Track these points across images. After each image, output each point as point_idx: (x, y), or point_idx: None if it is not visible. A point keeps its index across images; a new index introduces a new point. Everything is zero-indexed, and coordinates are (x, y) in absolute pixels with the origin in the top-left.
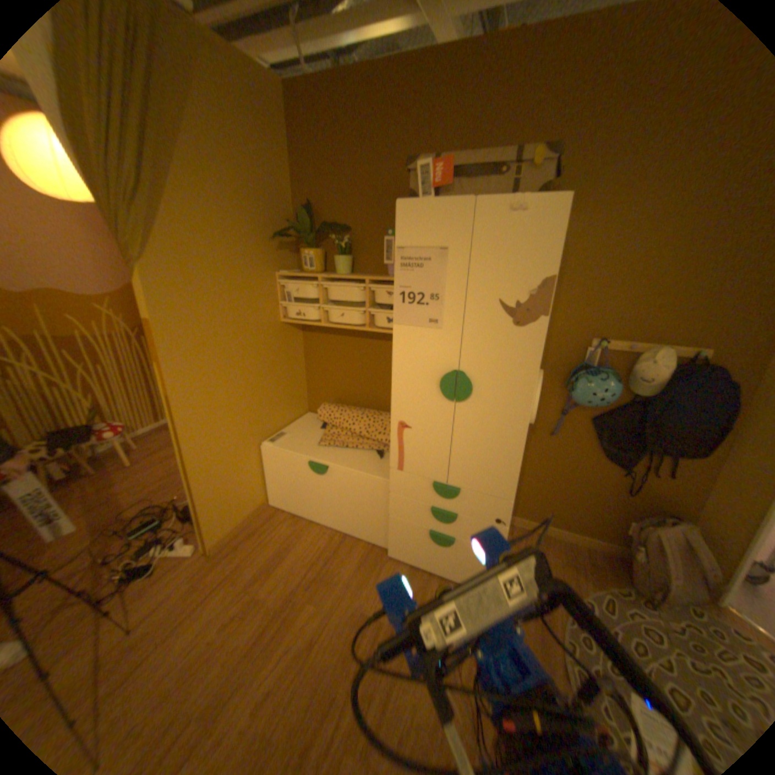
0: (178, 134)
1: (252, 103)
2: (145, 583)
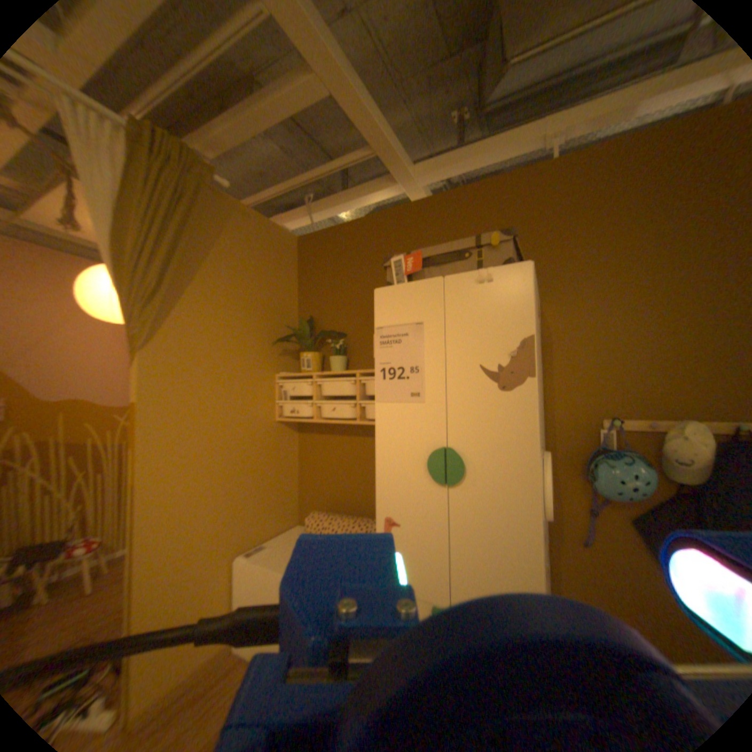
0: (204, 261)
1: (271, 248)
2: None
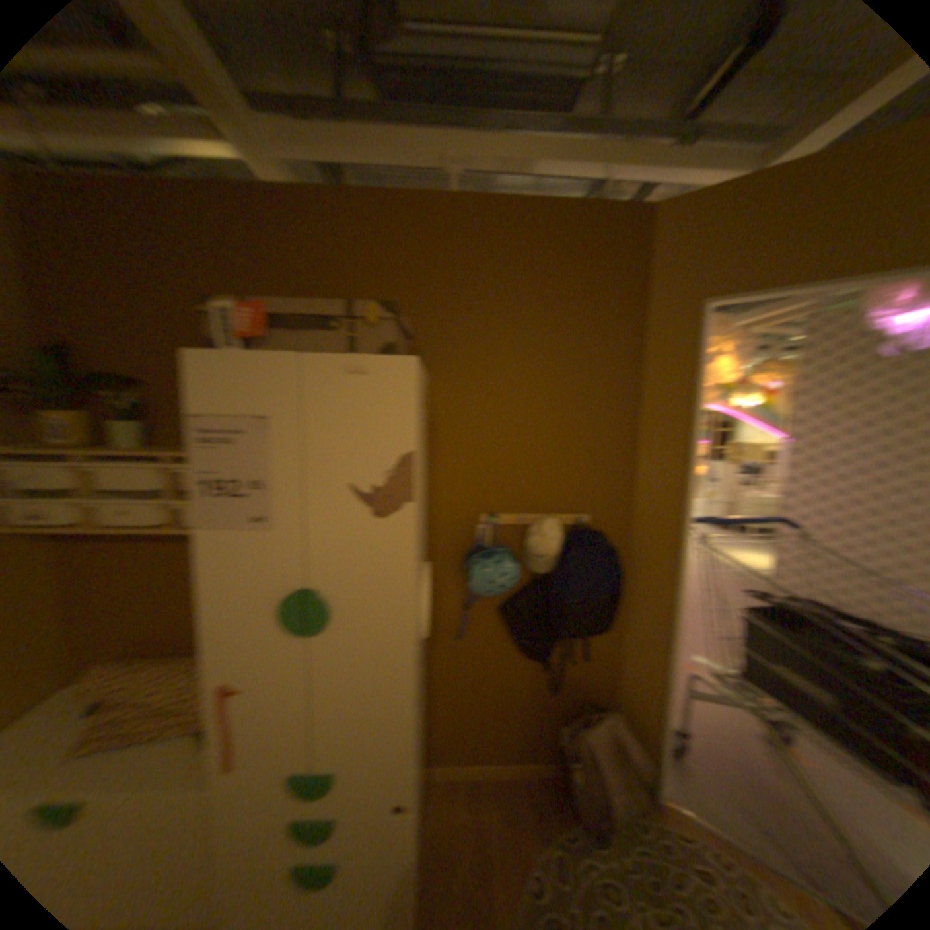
0: None
1: None
2: None
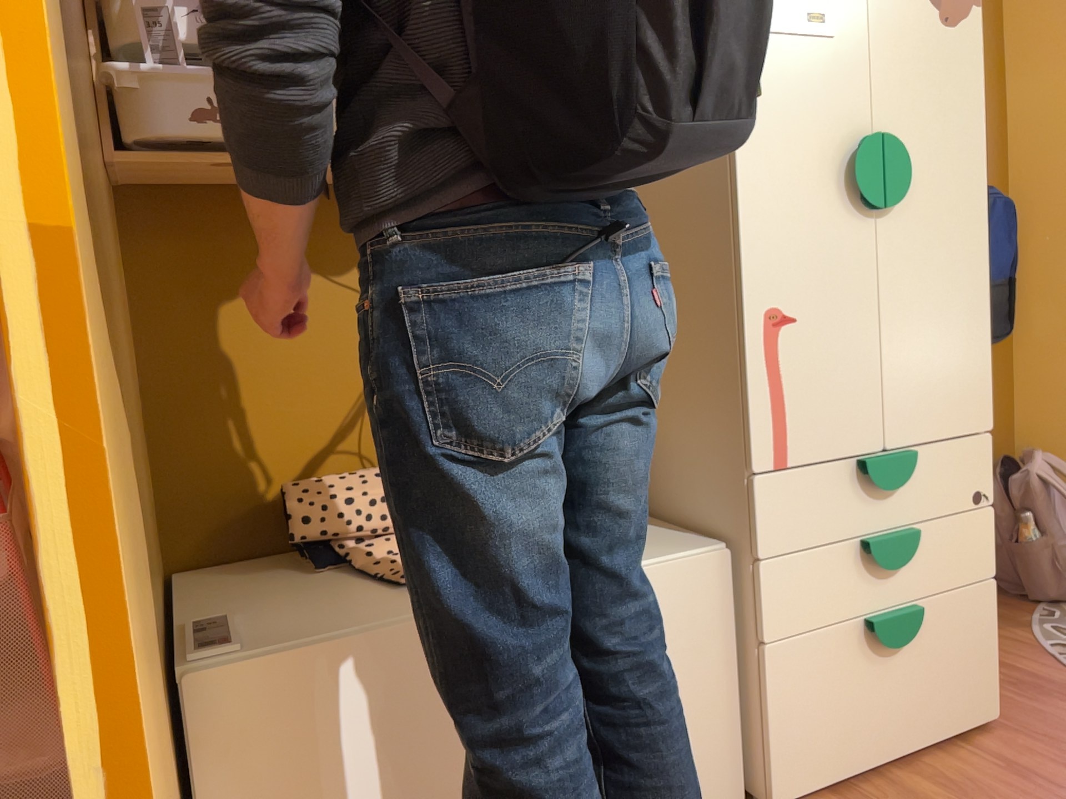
0: None
1: None
2: None
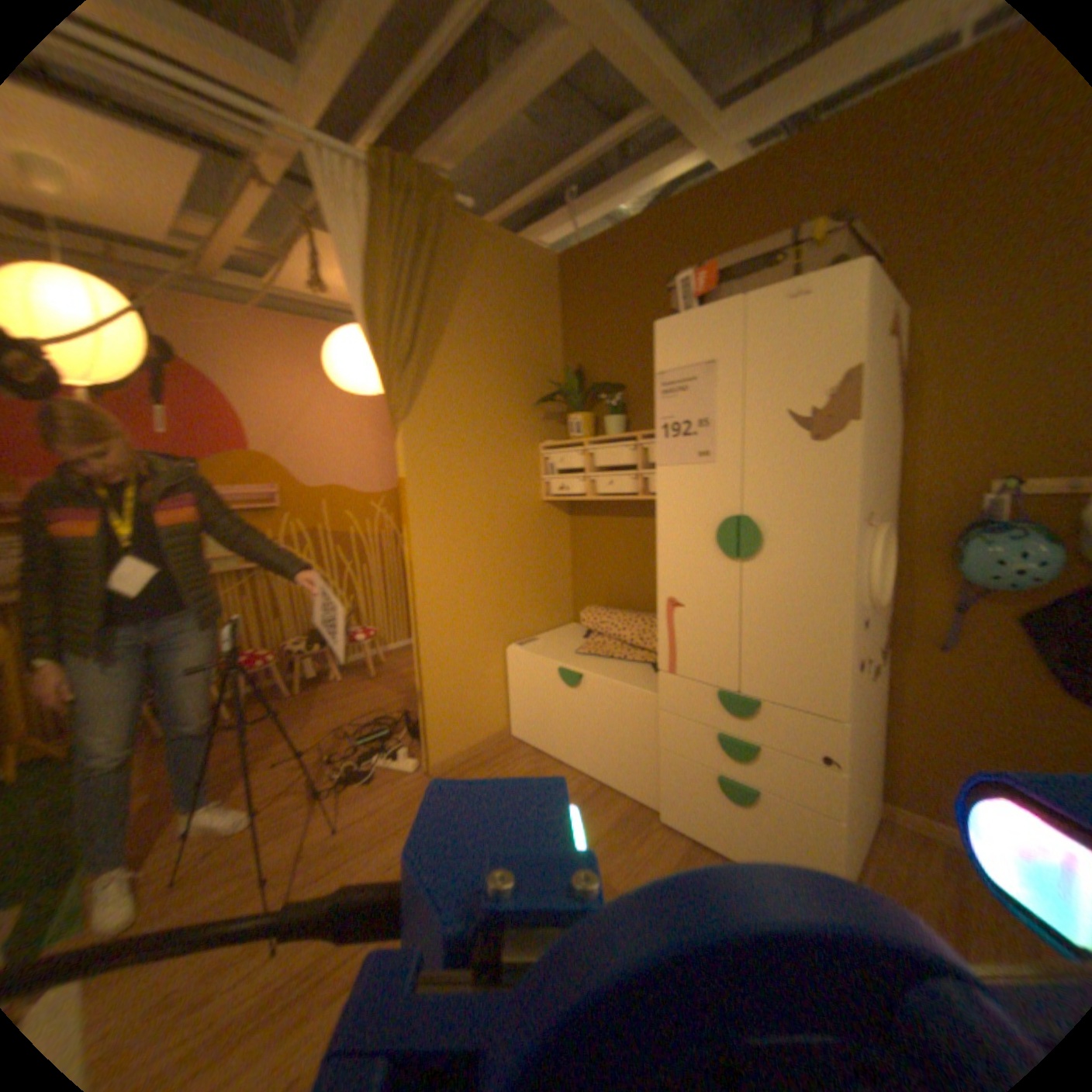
0: (449, 308)
1: (523, 276)
2: (359, 789)
